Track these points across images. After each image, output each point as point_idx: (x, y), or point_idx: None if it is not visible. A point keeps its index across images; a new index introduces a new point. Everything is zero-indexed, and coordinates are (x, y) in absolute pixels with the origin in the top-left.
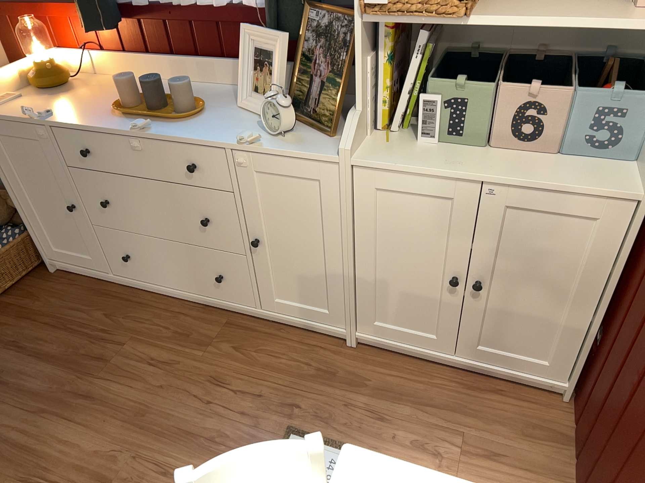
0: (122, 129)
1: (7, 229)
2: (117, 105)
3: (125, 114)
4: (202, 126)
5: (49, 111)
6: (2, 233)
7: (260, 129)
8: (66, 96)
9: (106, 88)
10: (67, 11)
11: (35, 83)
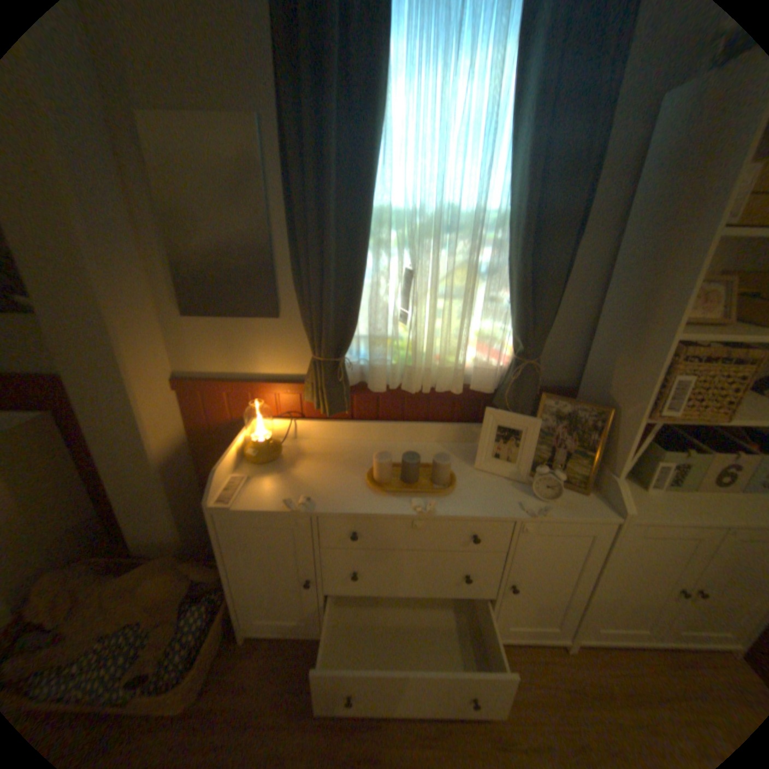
0: (403, 512)
1: (188, 611)
2: (375, 483)
3: (386, 492)
4: (472, 499)
5: (308, 499)
6: (185, 620)
7: (525, 496)
8: (295, 472)
9: (324, 456)
10: (278, 390)
11: (256, 462)
